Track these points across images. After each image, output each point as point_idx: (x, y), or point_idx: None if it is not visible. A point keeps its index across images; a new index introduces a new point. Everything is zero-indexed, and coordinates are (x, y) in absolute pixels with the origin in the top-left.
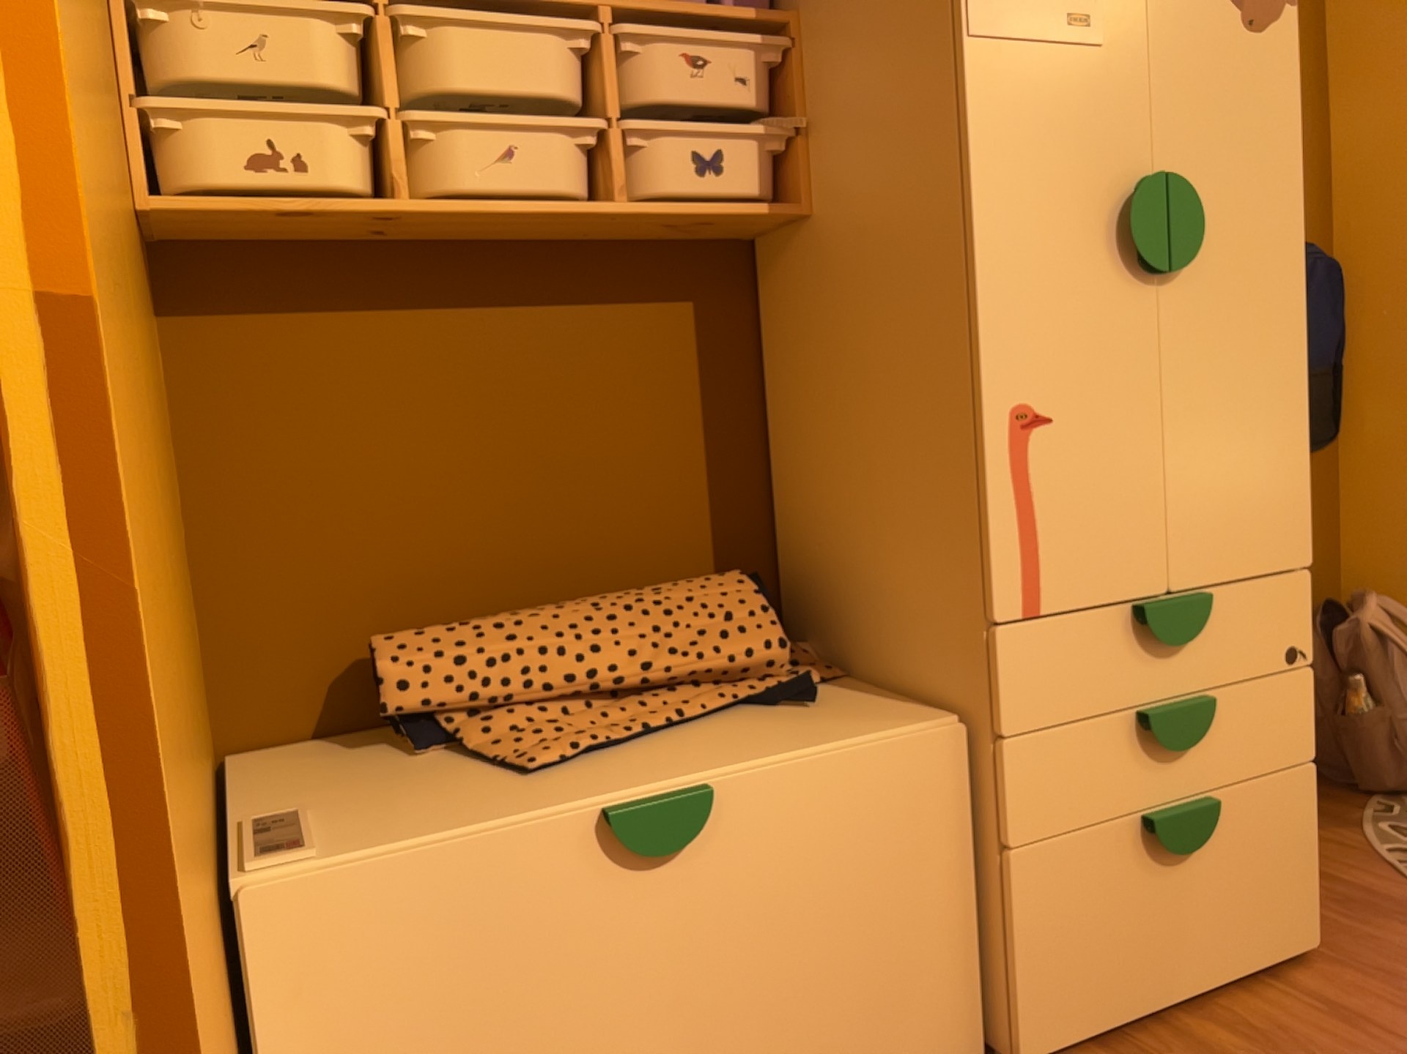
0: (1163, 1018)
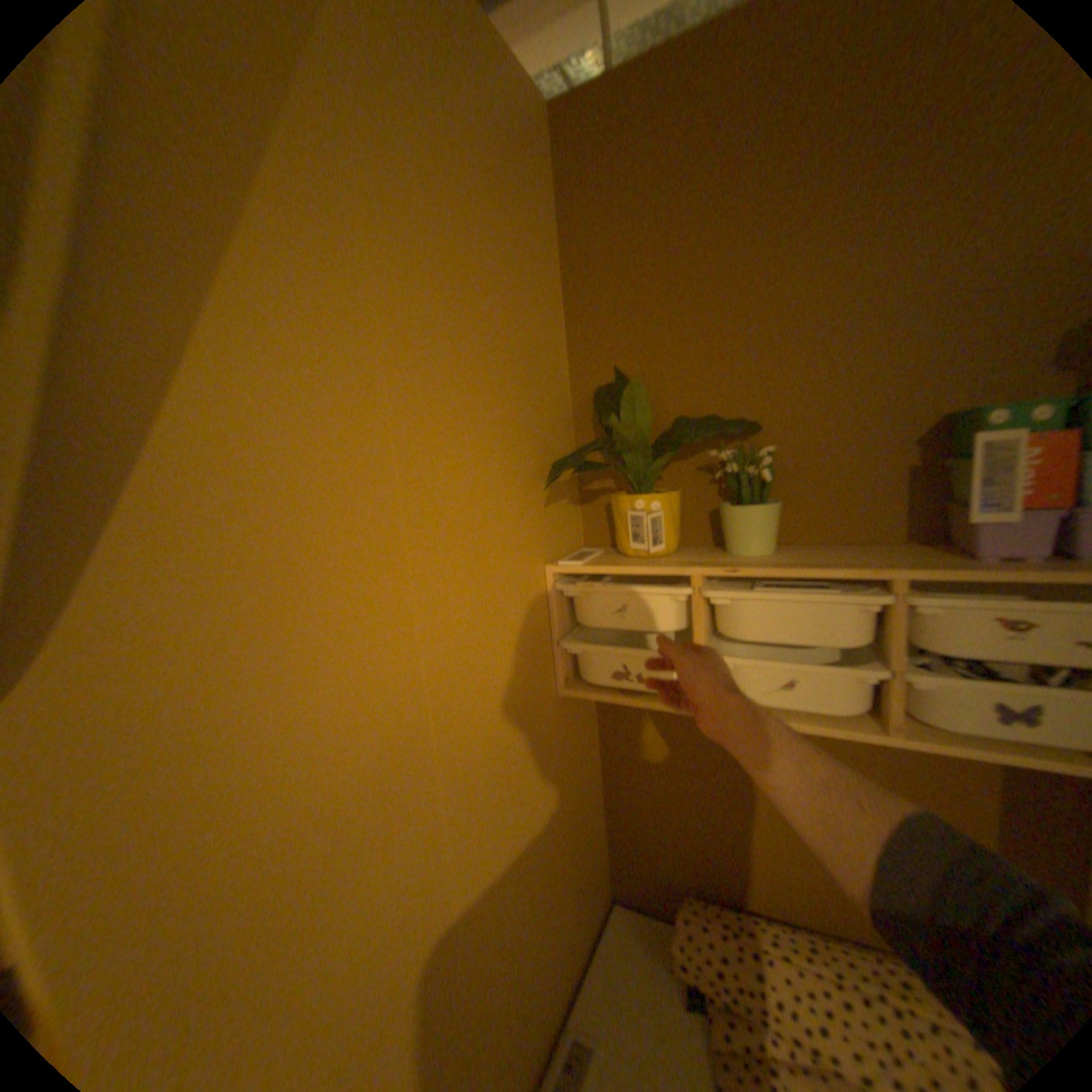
0: None
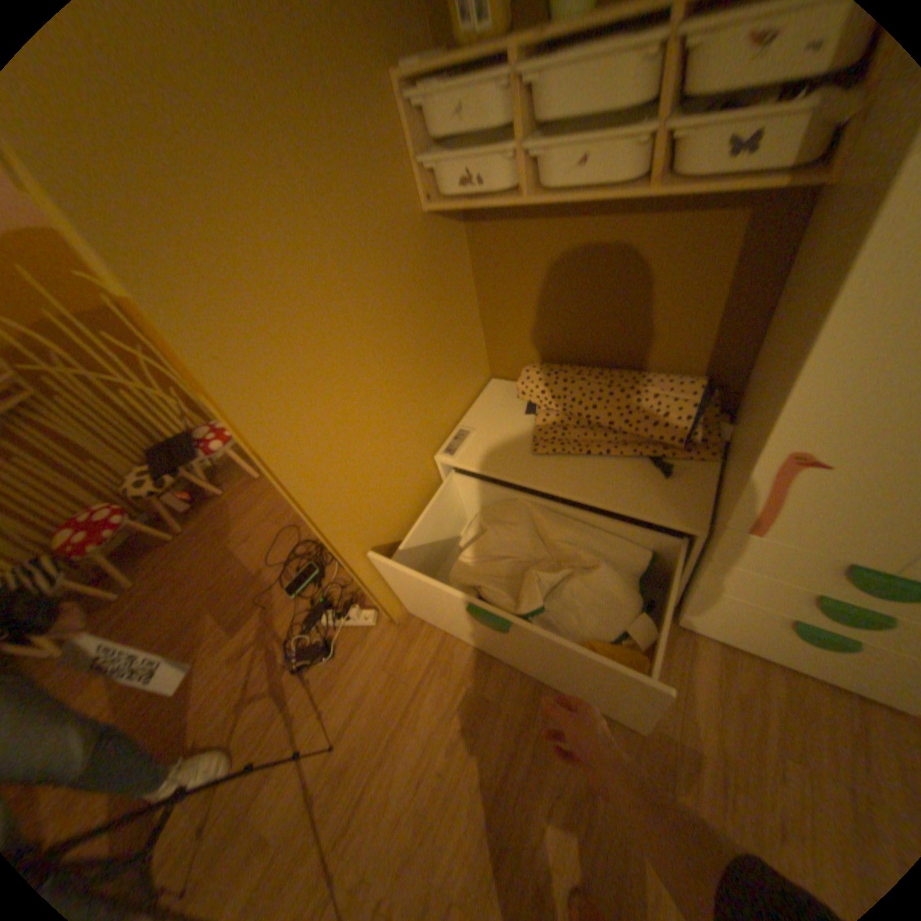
0: (766, 660)
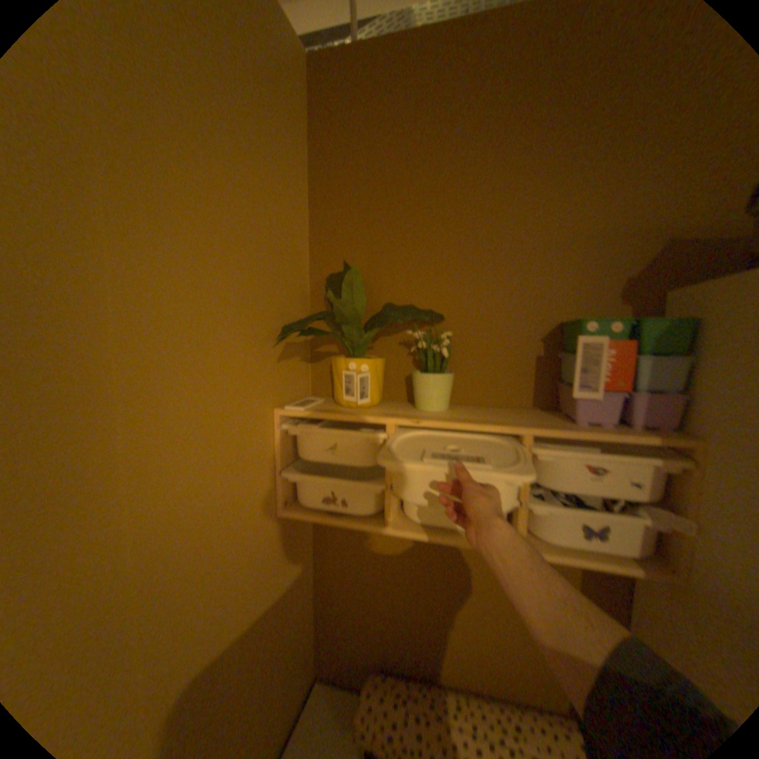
0: None
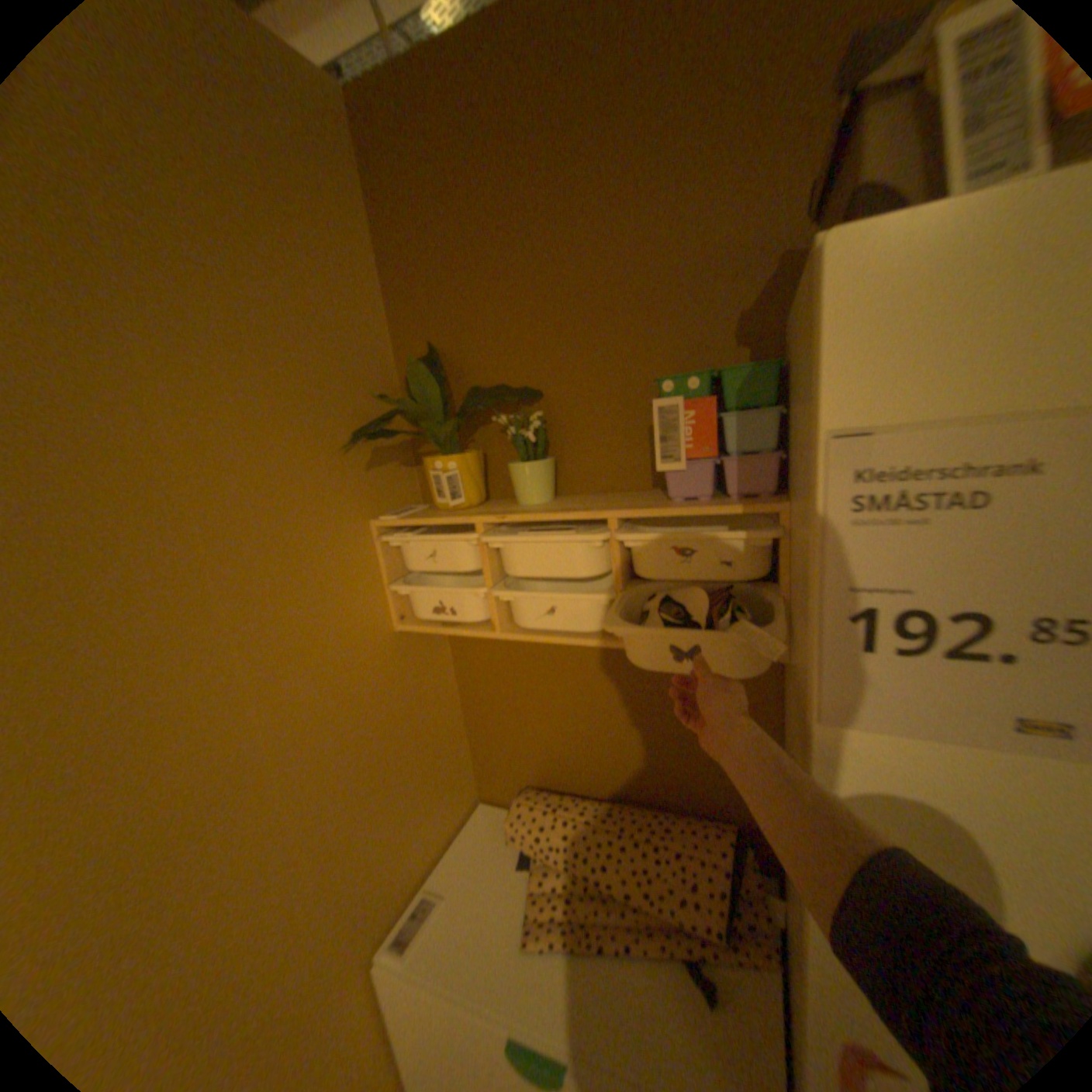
0: None
